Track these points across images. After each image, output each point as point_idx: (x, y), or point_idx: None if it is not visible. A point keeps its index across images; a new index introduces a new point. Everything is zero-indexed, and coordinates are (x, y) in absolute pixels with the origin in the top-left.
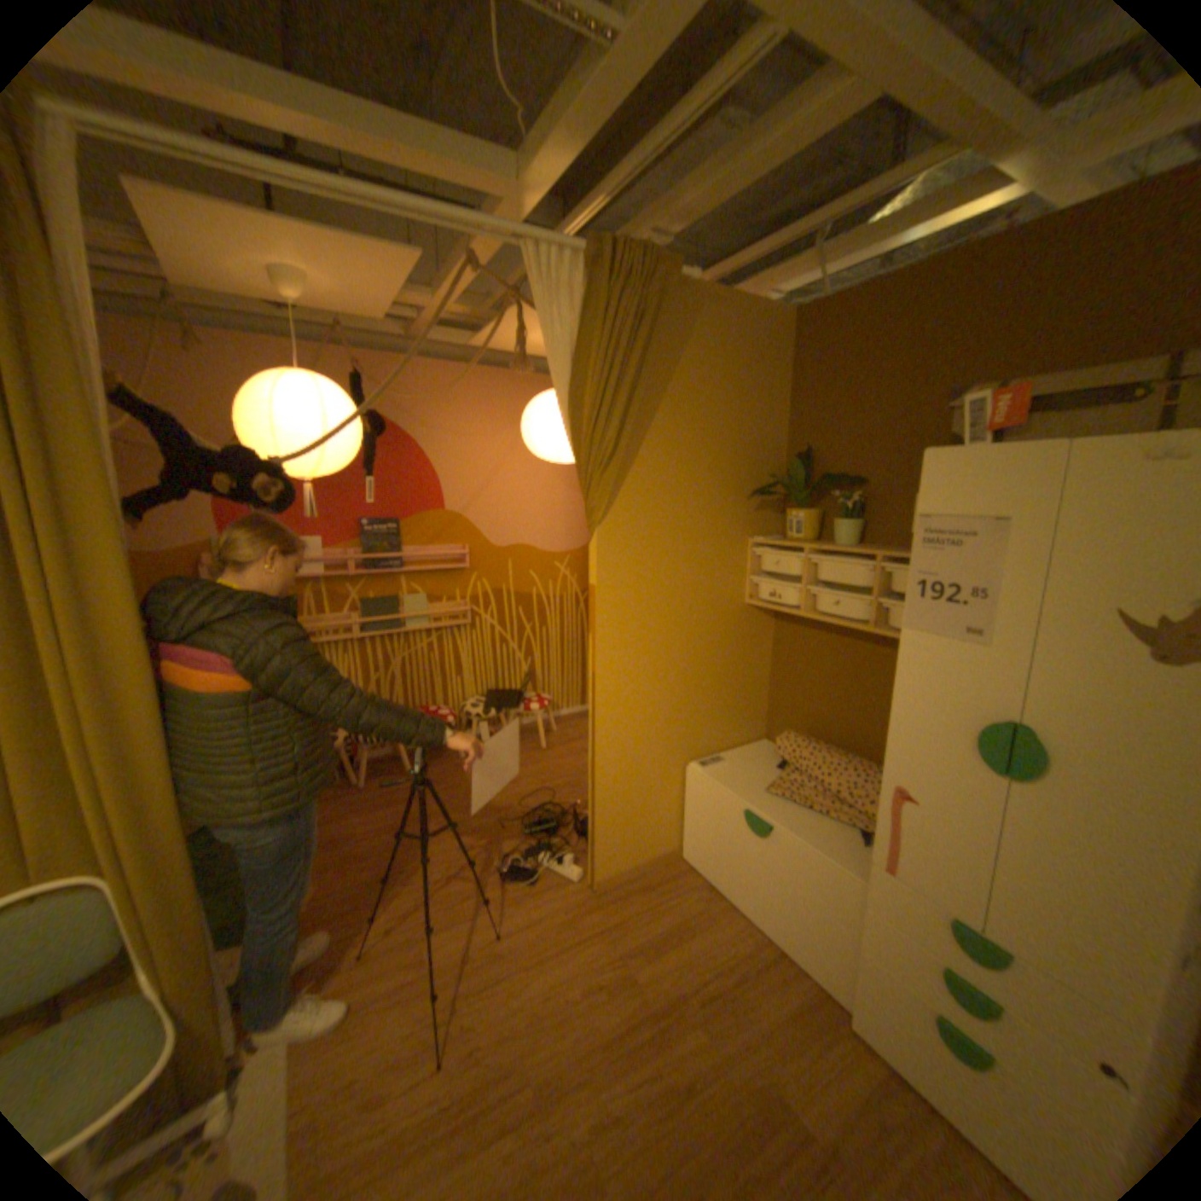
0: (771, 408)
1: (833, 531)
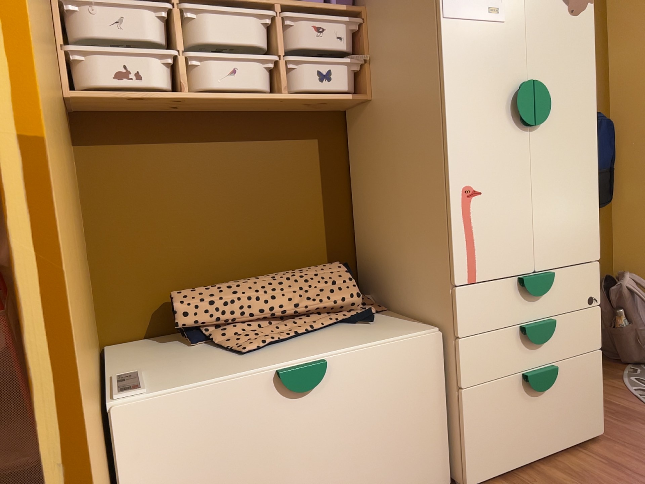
0: None
1: None
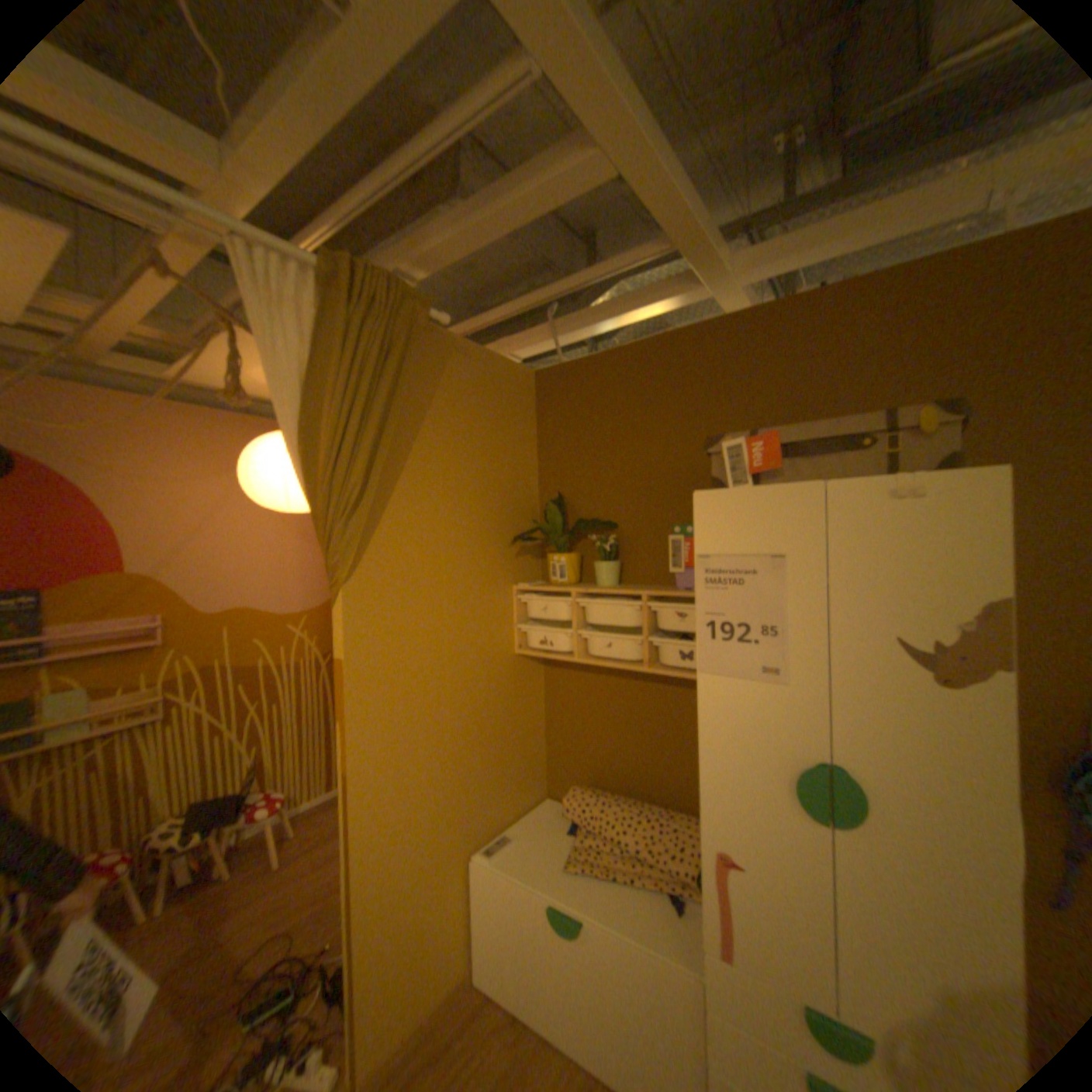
0: (523, 459)
1: (595, 574)
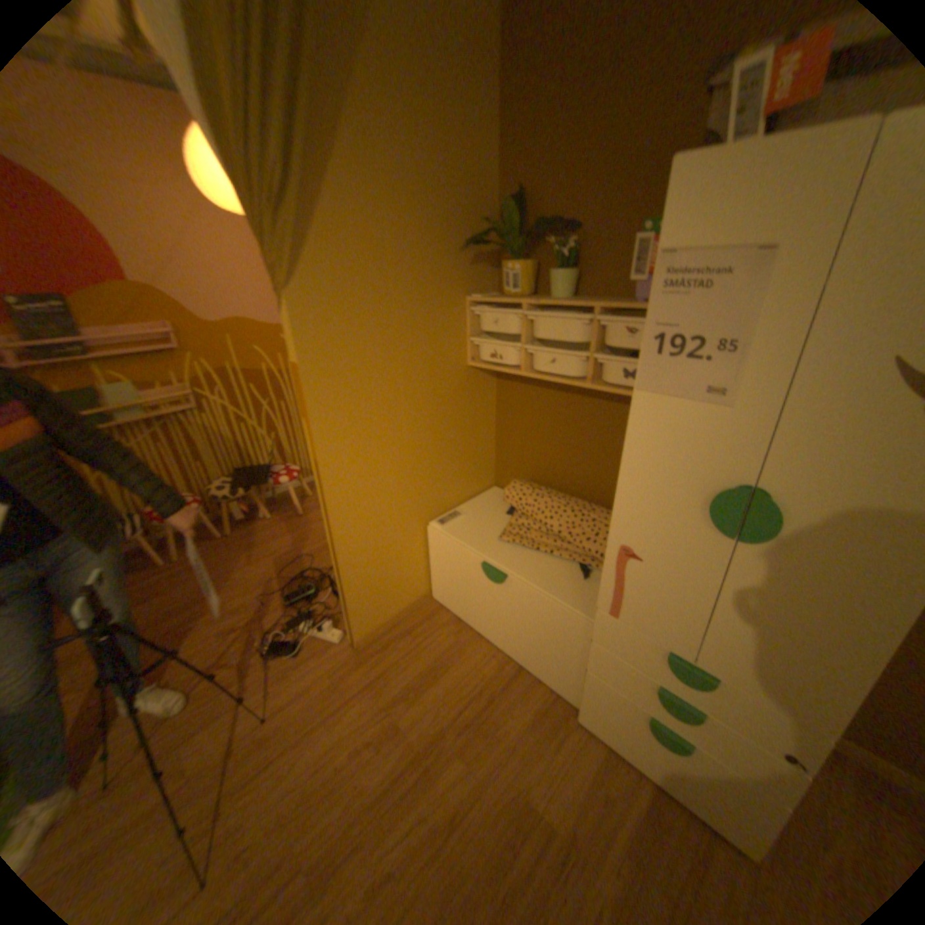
0: (480, 137)
1: (549, 283)
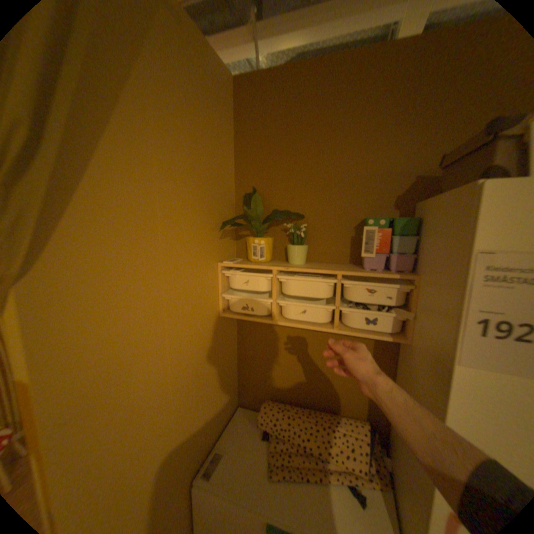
0: (225, 154)
1: (287, 254)
